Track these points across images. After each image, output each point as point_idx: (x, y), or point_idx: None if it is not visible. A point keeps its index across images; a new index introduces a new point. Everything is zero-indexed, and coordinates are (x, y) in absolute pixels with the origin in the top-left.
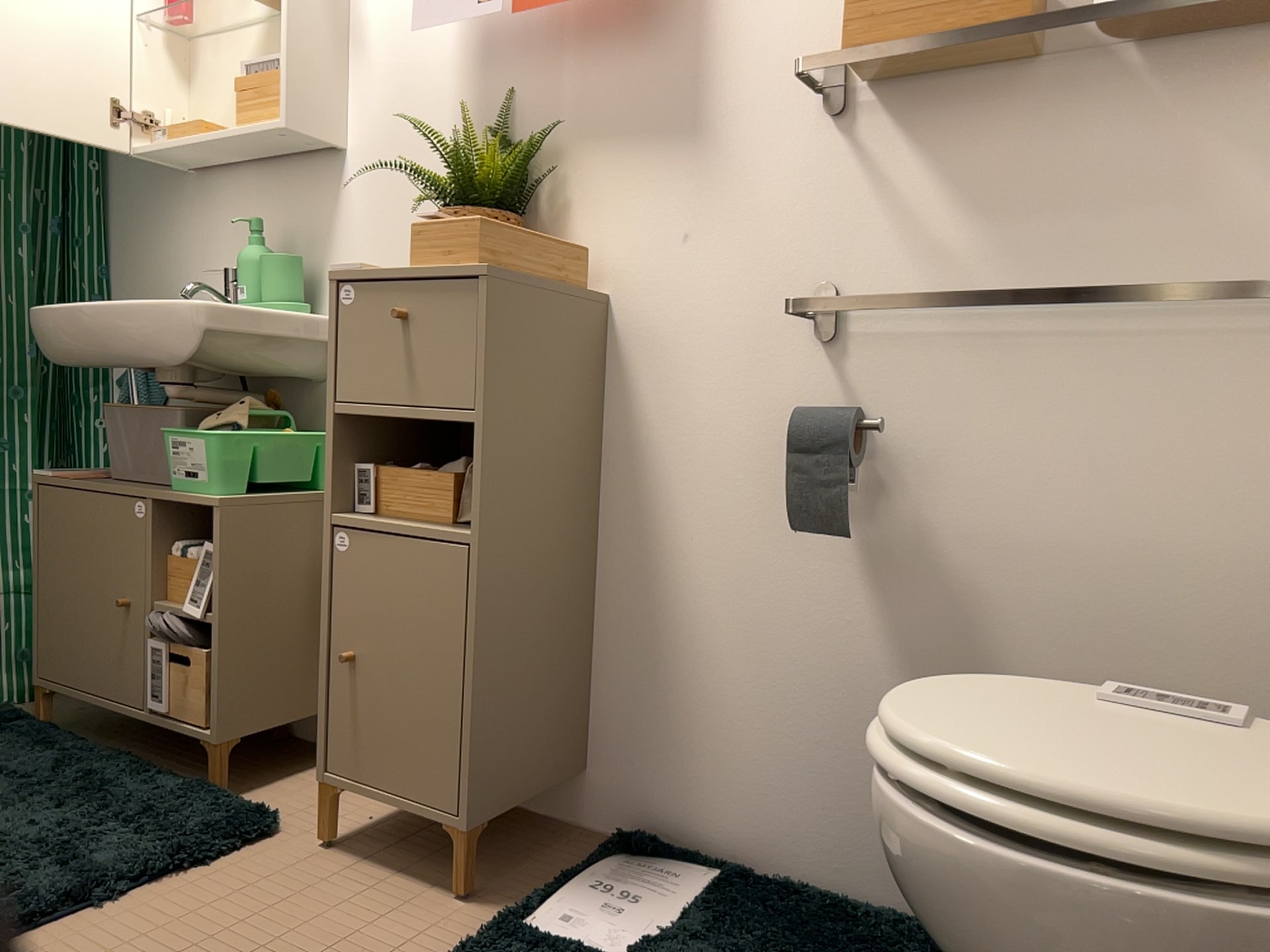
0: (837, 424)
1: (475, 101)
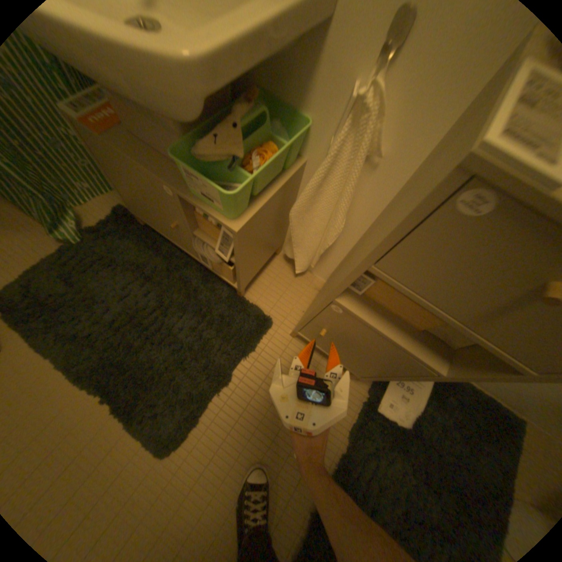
0: None
1: None
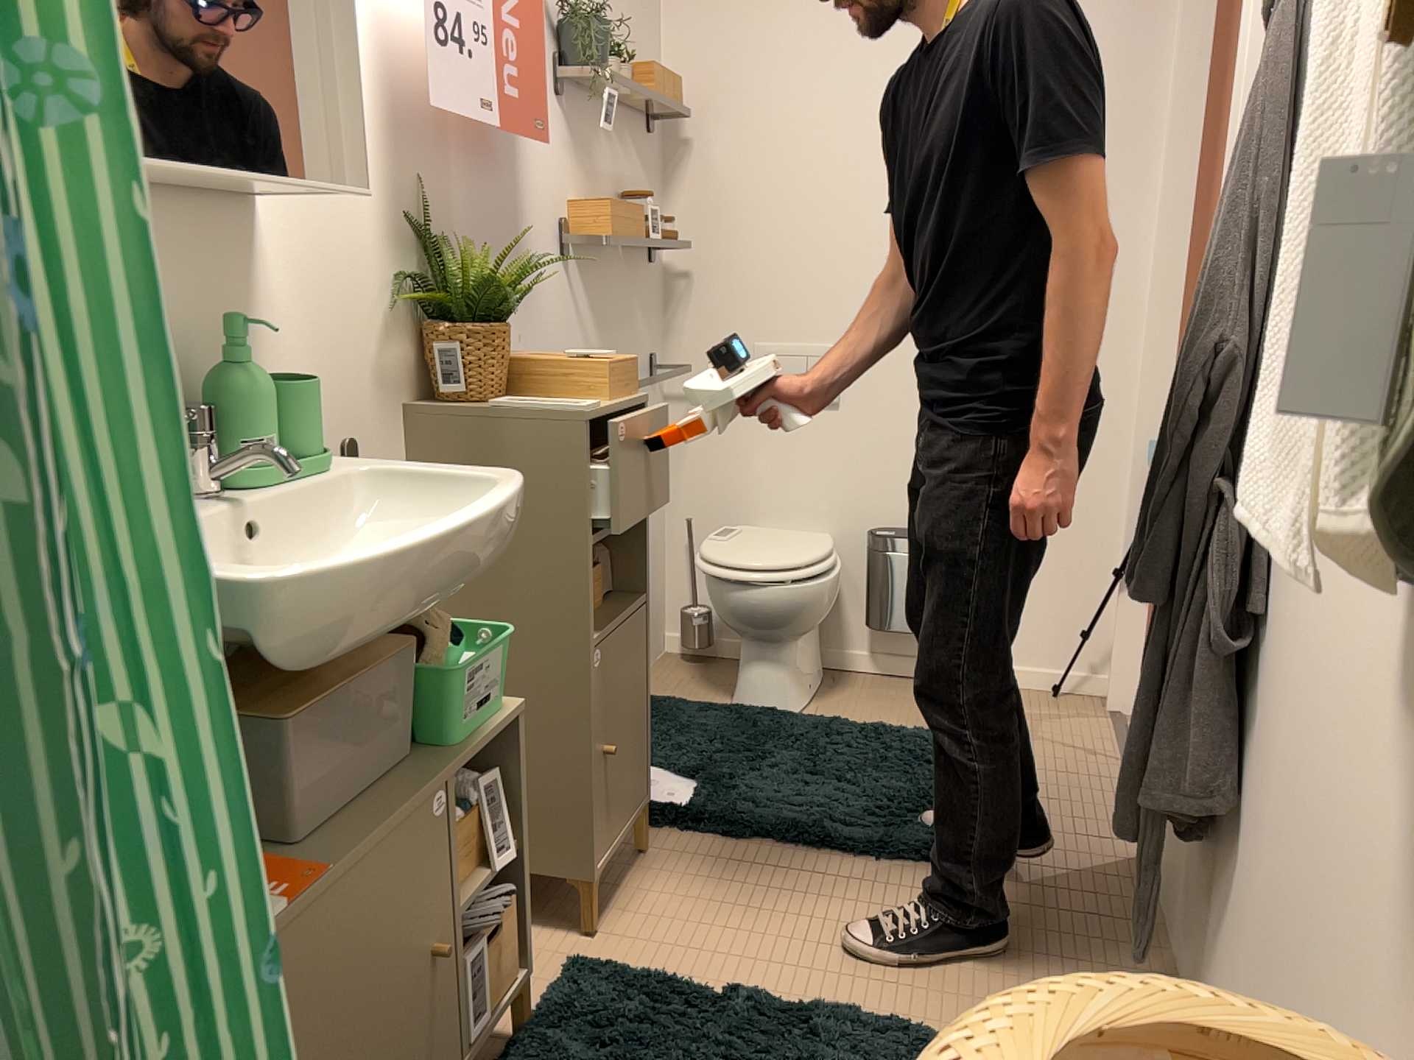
0: None
1: (400, 186)
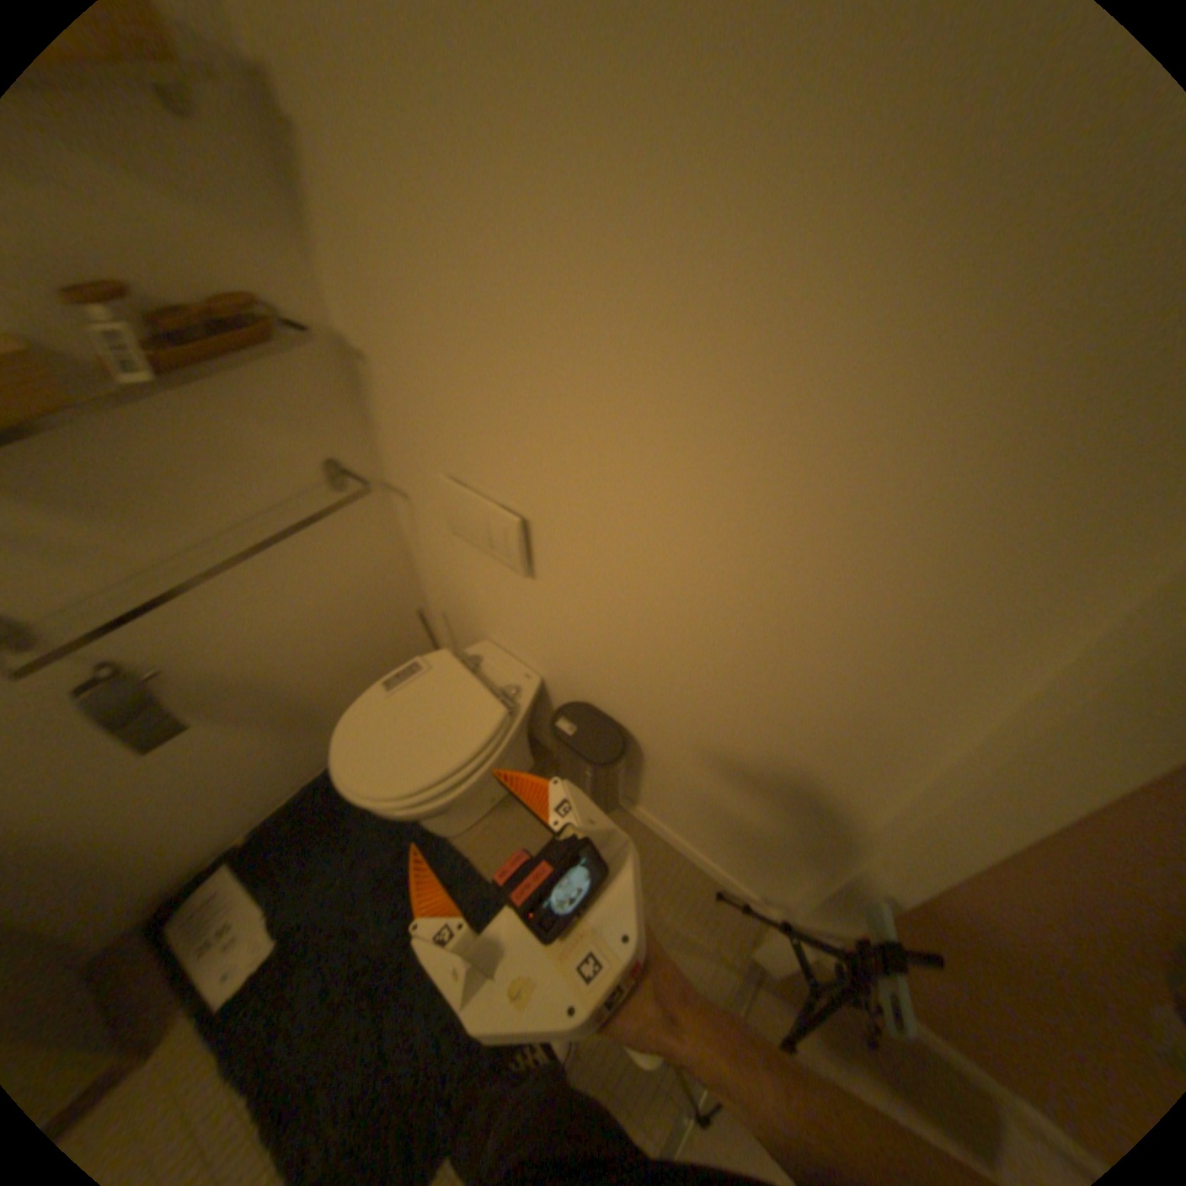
0: (127, 700)
1: None
